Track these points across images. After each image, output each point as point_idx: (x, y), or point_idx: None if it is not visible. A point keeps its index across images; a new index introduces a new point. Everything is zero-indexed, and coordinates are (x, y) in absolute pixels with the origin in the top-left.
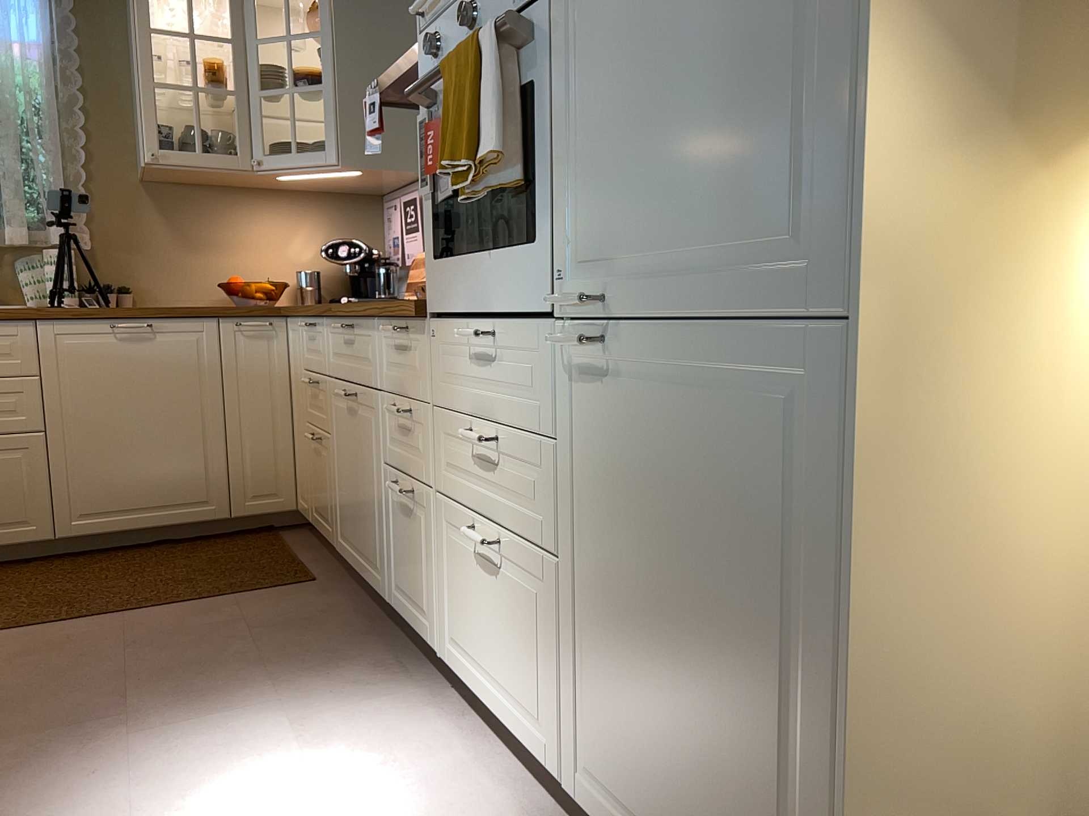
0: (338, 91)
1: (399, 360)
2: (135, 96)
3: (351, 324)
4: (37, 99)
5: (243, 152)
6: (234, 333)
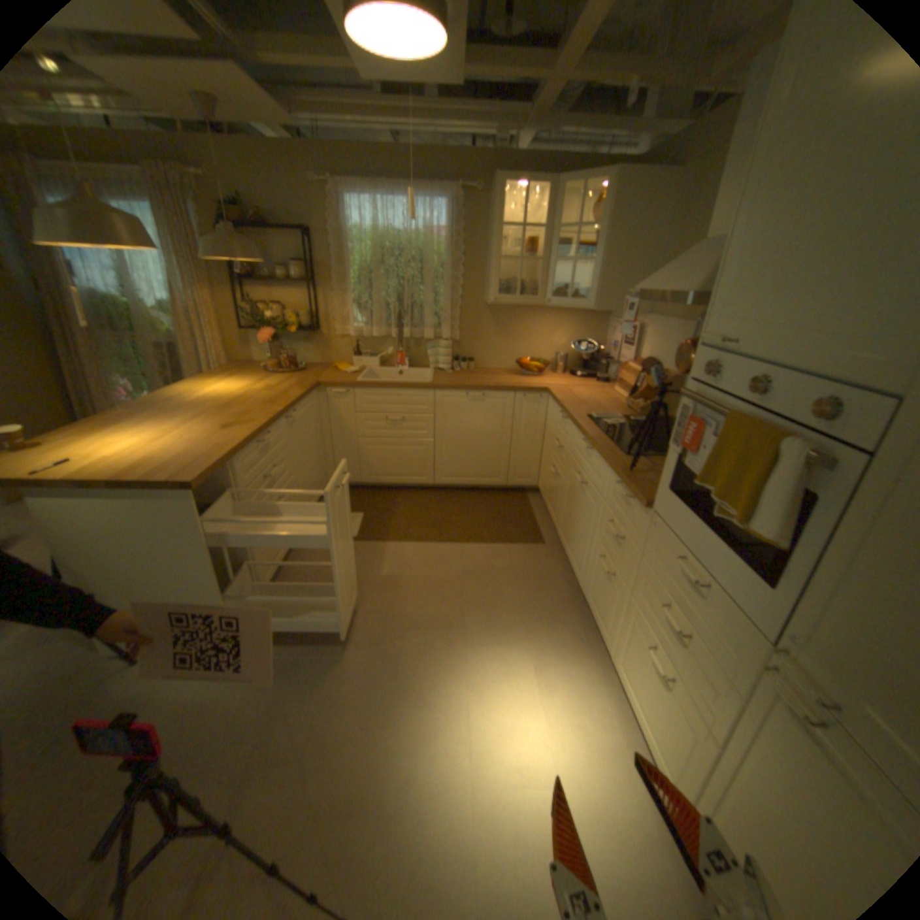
0: (602, 263)
1: (621, 504)
2: (487, 255)
3: (590, 447)
4: (441, 260)
5: (538, 291)
6: (520, 401)
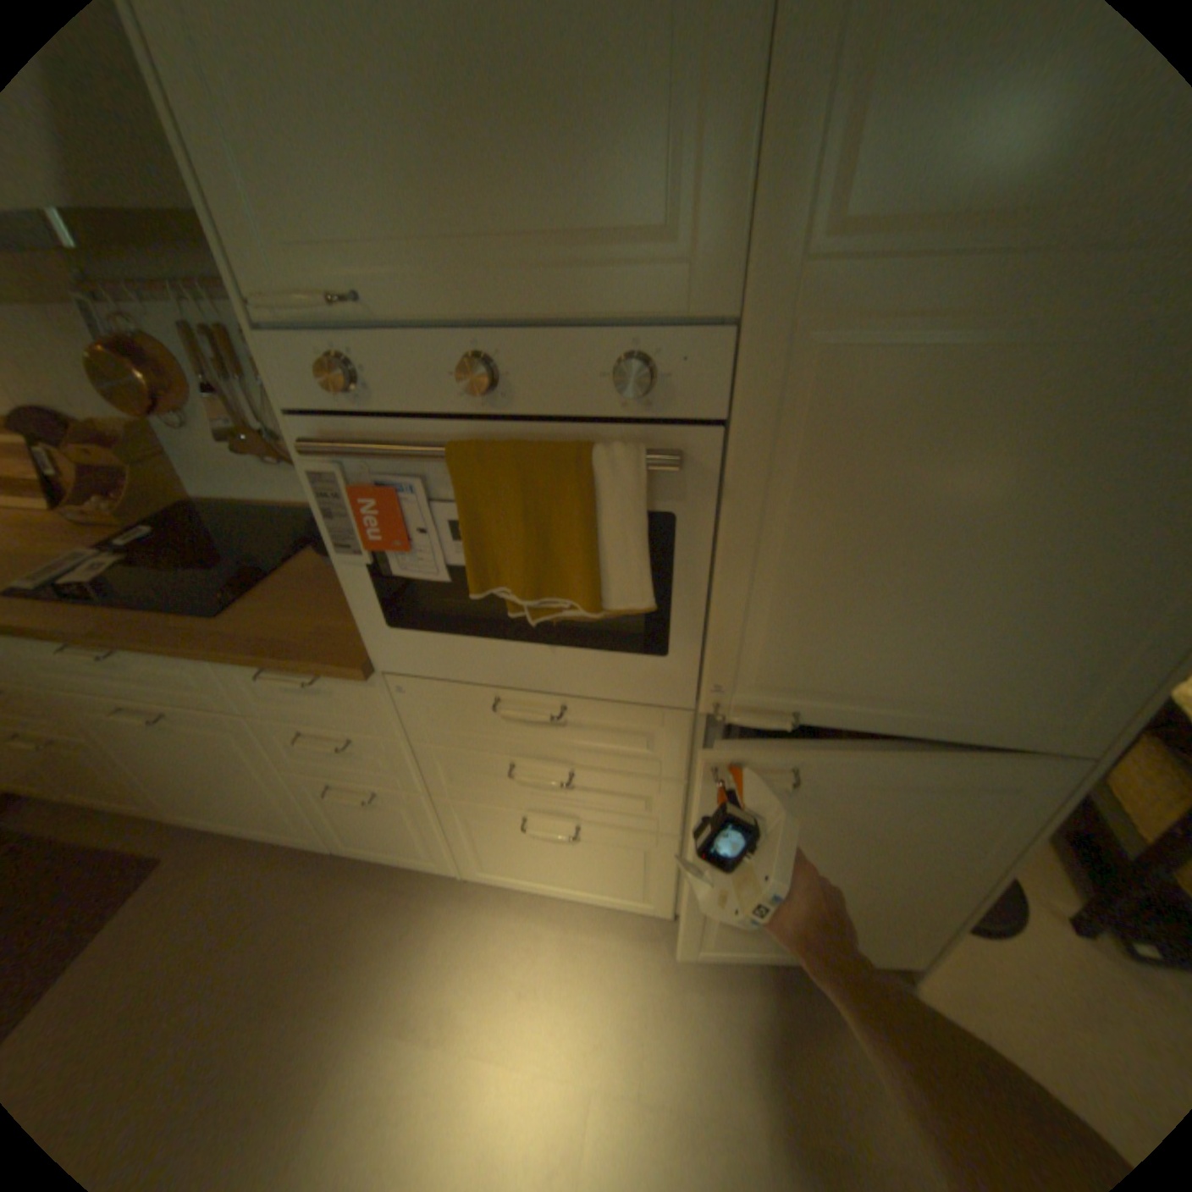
0: None
1: (294, 699)
2: None
3: (102, 649)
4: None
5: None
6: None
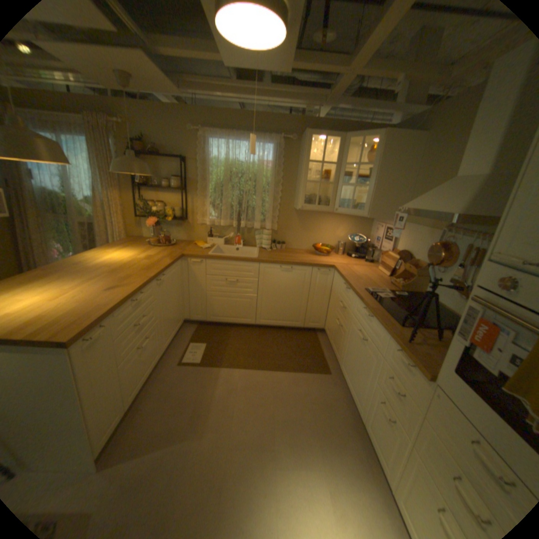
0: (374, 188)
1: (402, 367)
2: (297, 179)
3: (372, 314)
4: (268, 181)
5: (330, 202)
6: (316, 272)
